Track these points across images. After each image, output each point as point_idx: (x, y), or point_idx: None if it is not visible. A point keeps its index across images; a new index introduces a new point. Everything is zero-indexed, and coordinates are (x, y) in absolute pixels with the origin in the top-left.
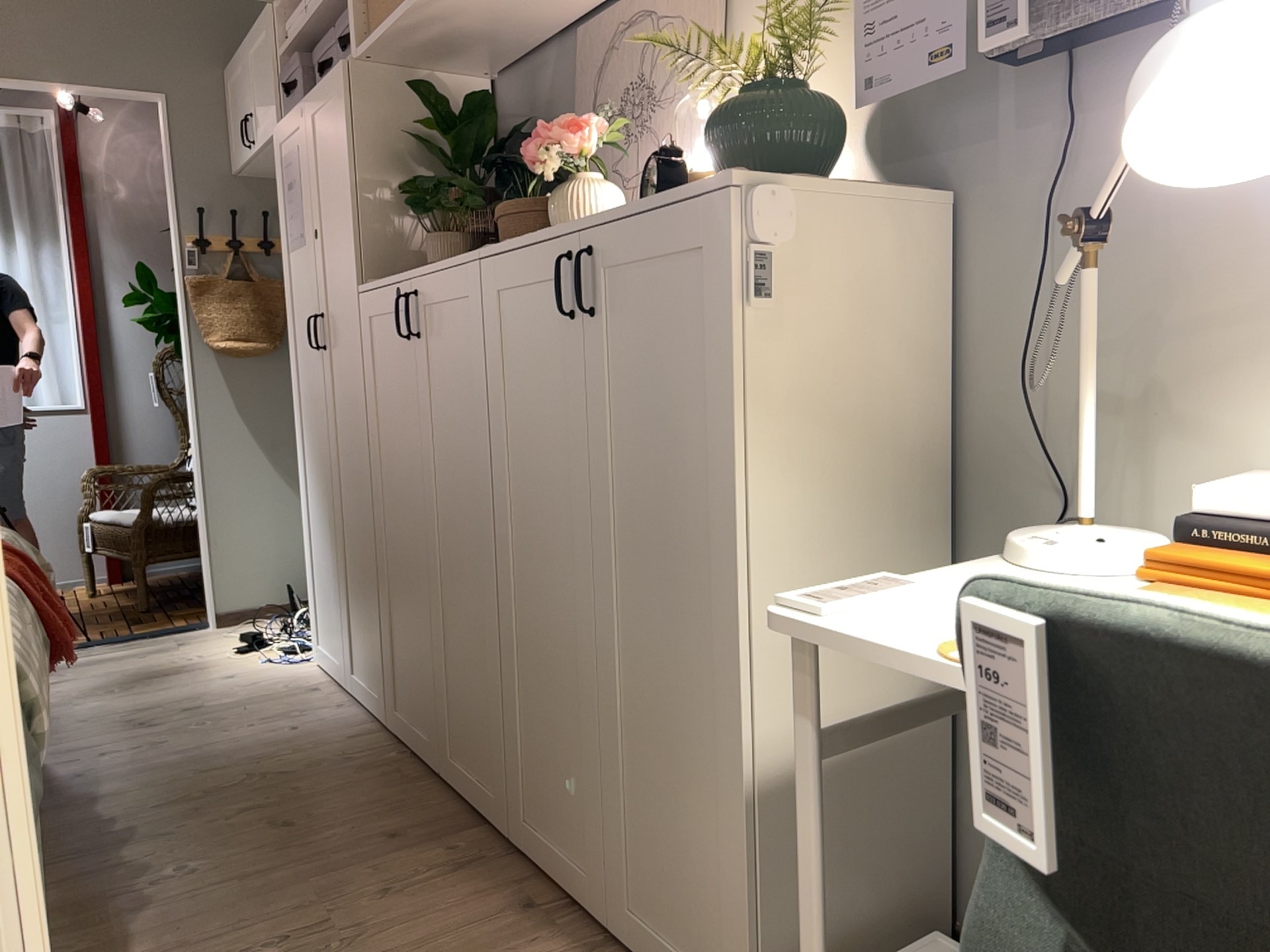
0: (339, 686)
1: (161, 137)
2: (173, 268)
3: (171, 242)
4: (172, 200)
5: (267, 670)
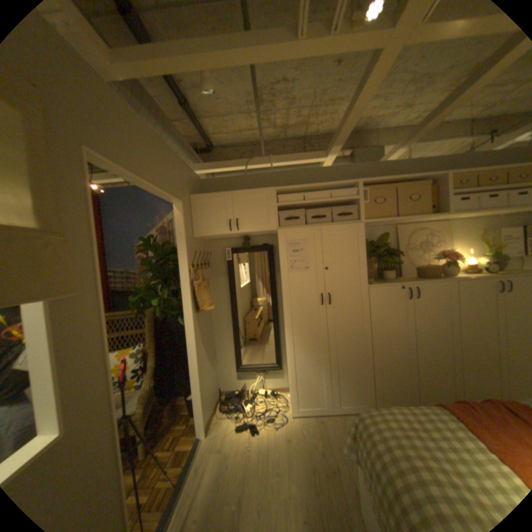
0: (325, 417)
1: (175, 220)
2: (181, 278)
3: (180, 266)
4: (185, 248)
5: (288, 431)
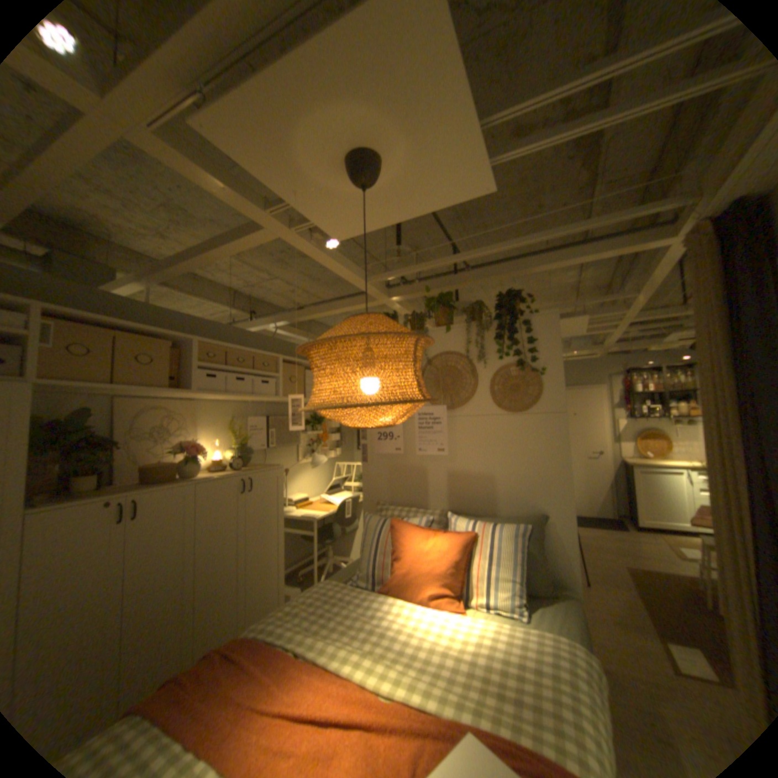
0: None
1: None
2: None
3: None
4: None
5: None
